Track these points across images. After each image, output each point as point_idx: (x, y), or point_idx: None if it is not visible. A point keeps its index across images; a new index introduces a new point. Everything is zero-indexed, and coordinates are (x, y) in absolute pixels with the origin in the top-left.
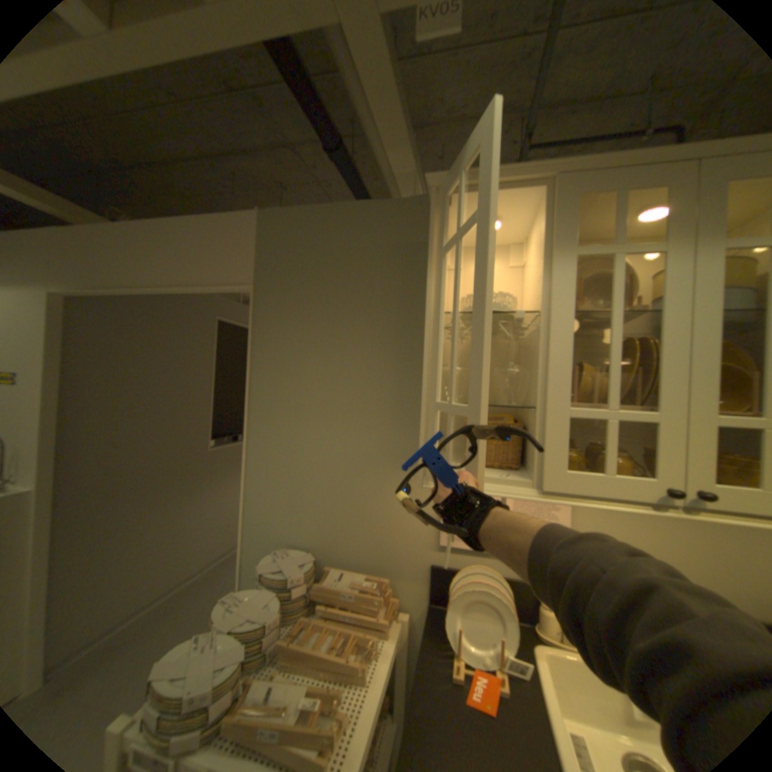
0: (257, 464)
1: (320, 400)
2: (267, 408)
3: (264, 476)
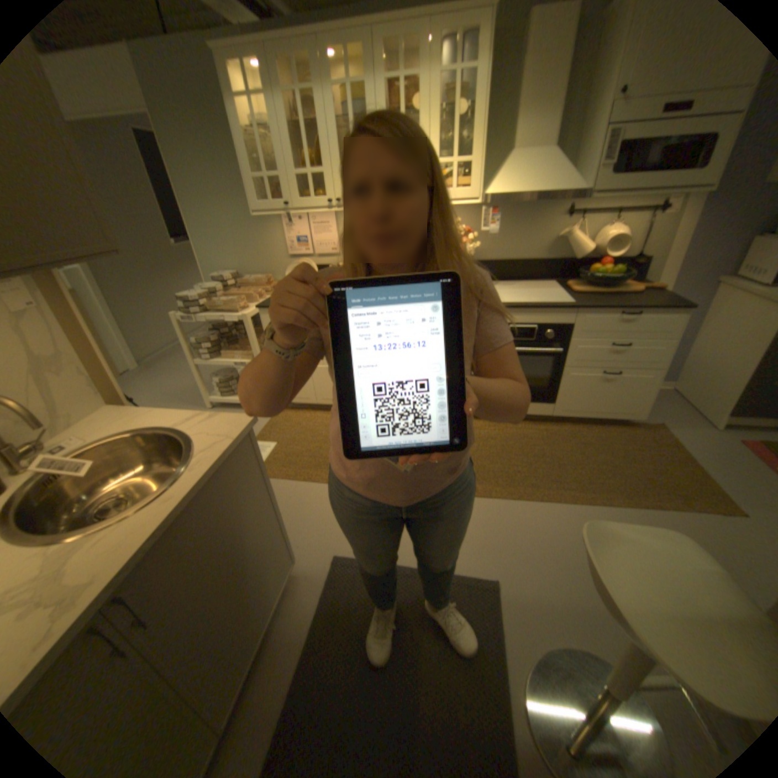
0: (195, 230)
1: (214, 186)
2: (188, 195)
3: (201, 236)
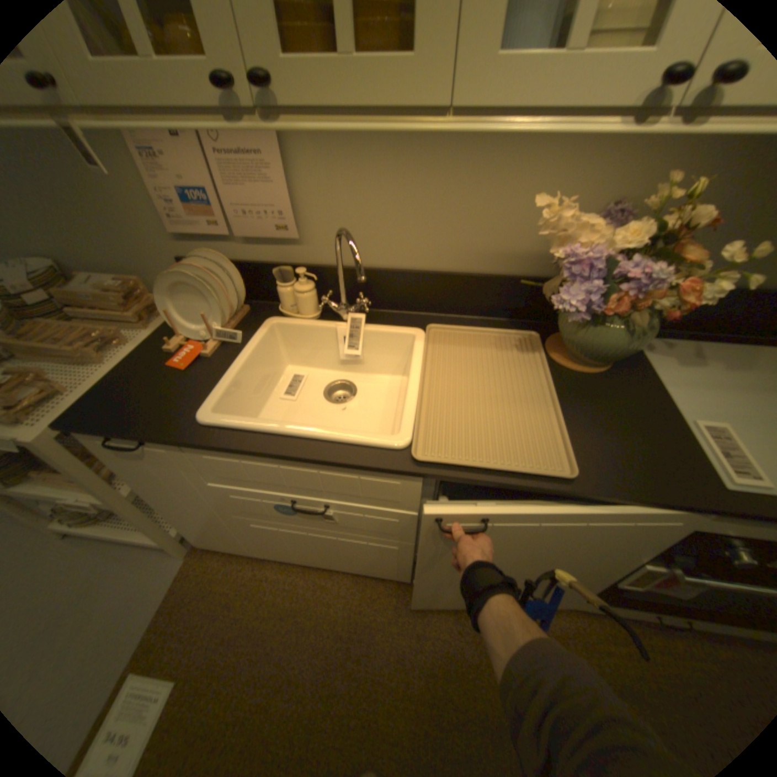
0: None
1: None
2: None
3: None
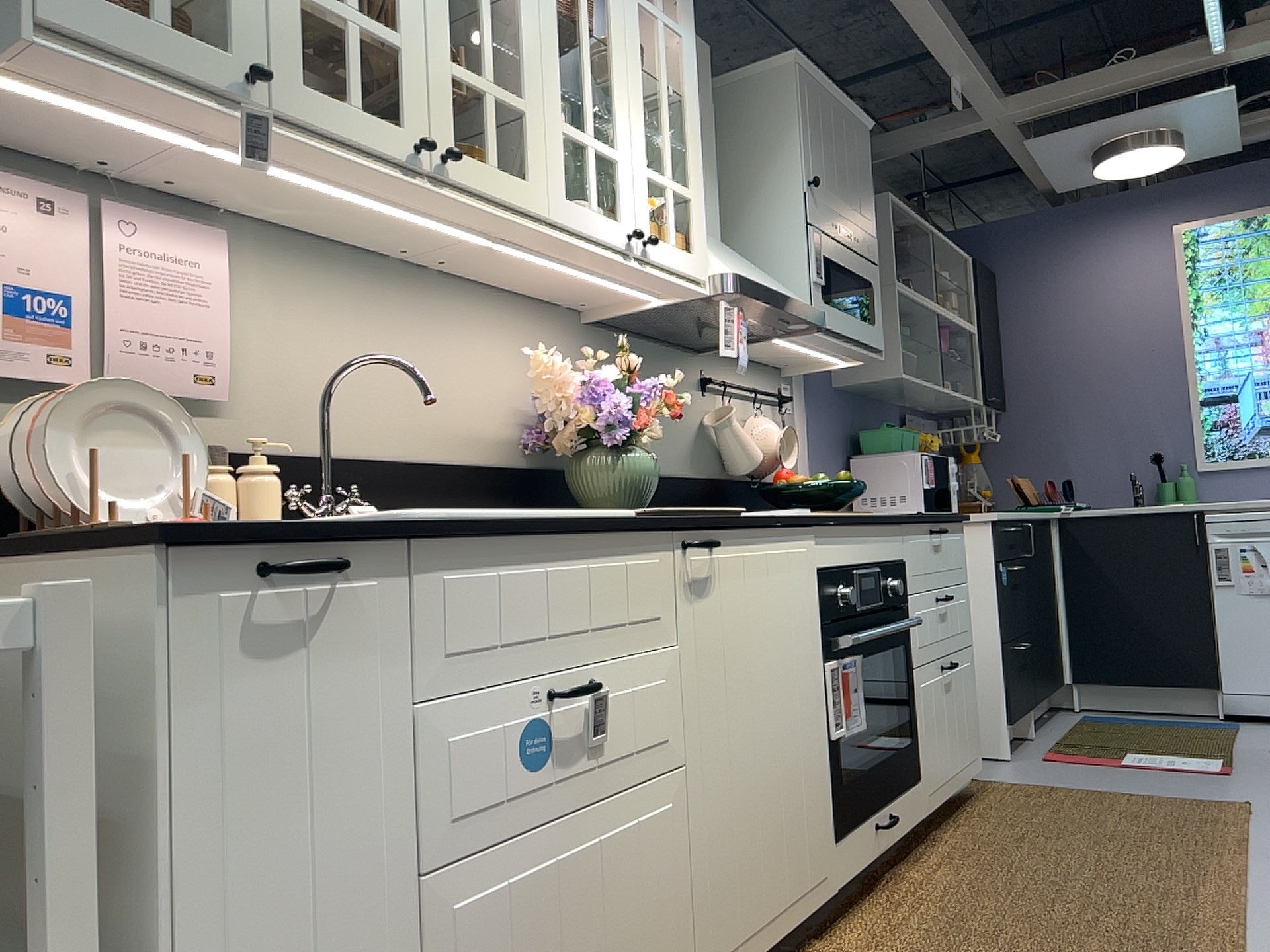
0: None
1: None
2: None
3: None
